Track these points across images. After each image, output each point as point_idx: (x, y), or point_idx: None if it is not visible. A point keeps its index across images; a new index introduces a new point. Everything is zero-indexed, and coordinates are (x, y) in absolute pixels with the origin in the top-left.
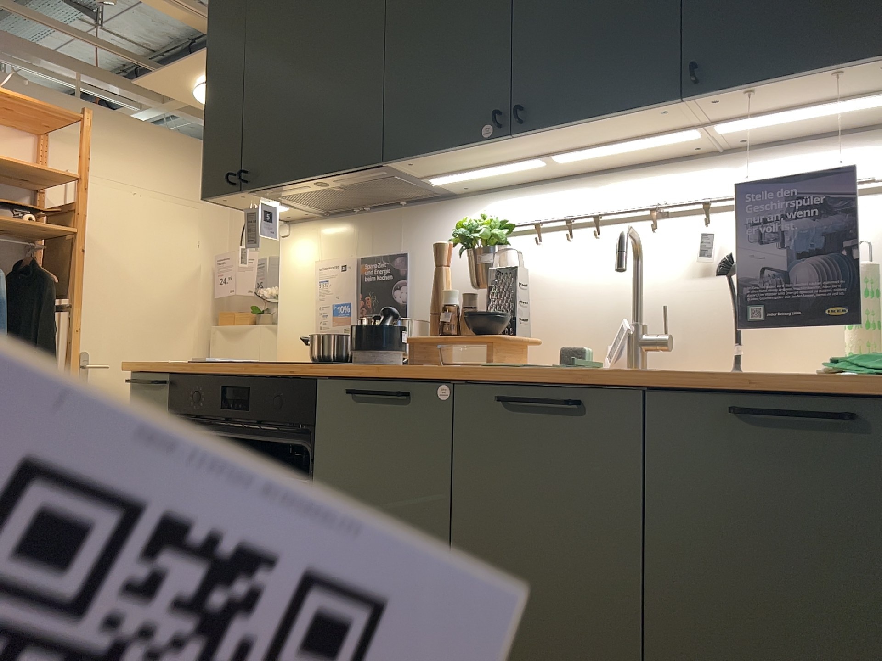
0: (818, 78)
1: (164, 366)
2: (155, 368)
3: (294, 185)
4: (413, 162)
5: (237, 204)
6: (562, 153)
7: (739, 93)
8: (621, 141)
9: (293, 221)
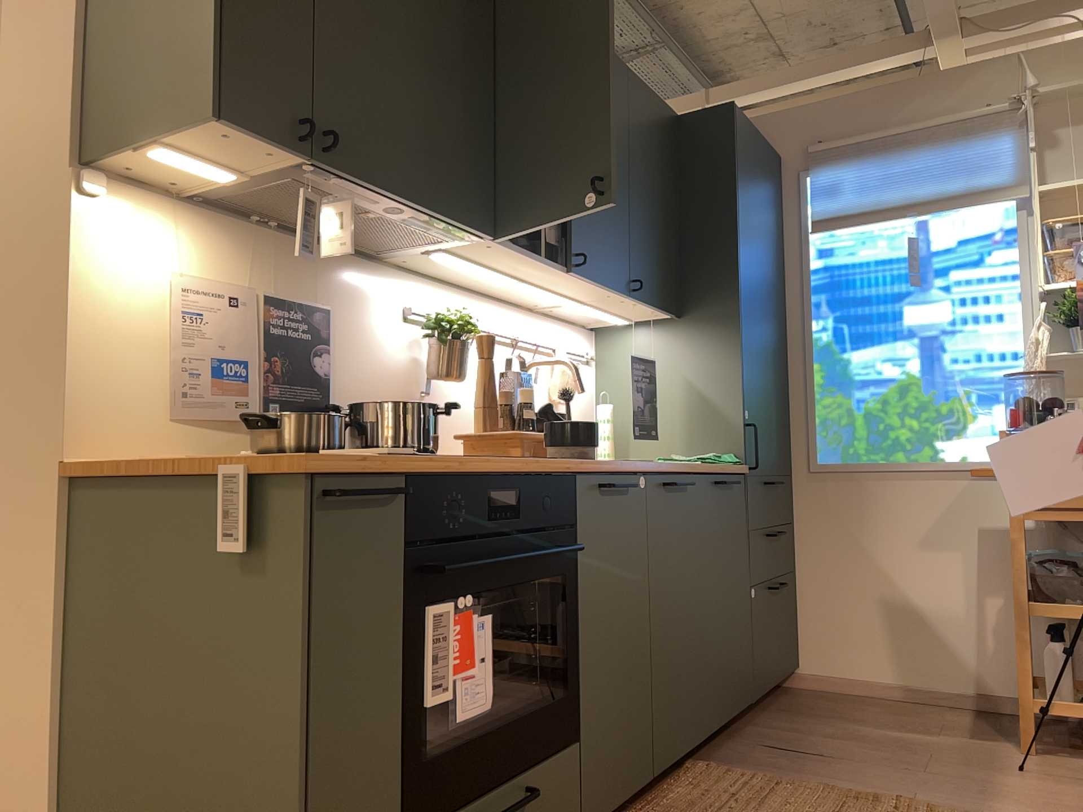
0: (653, 309)
1: (408, 464)
2: (384, 466)
3: (381, 195)
4: (495, 245)
5: (203, 141)
6: (533, 282)
7: (637, 302)
8: (559, 292)
9: (104, 172)
